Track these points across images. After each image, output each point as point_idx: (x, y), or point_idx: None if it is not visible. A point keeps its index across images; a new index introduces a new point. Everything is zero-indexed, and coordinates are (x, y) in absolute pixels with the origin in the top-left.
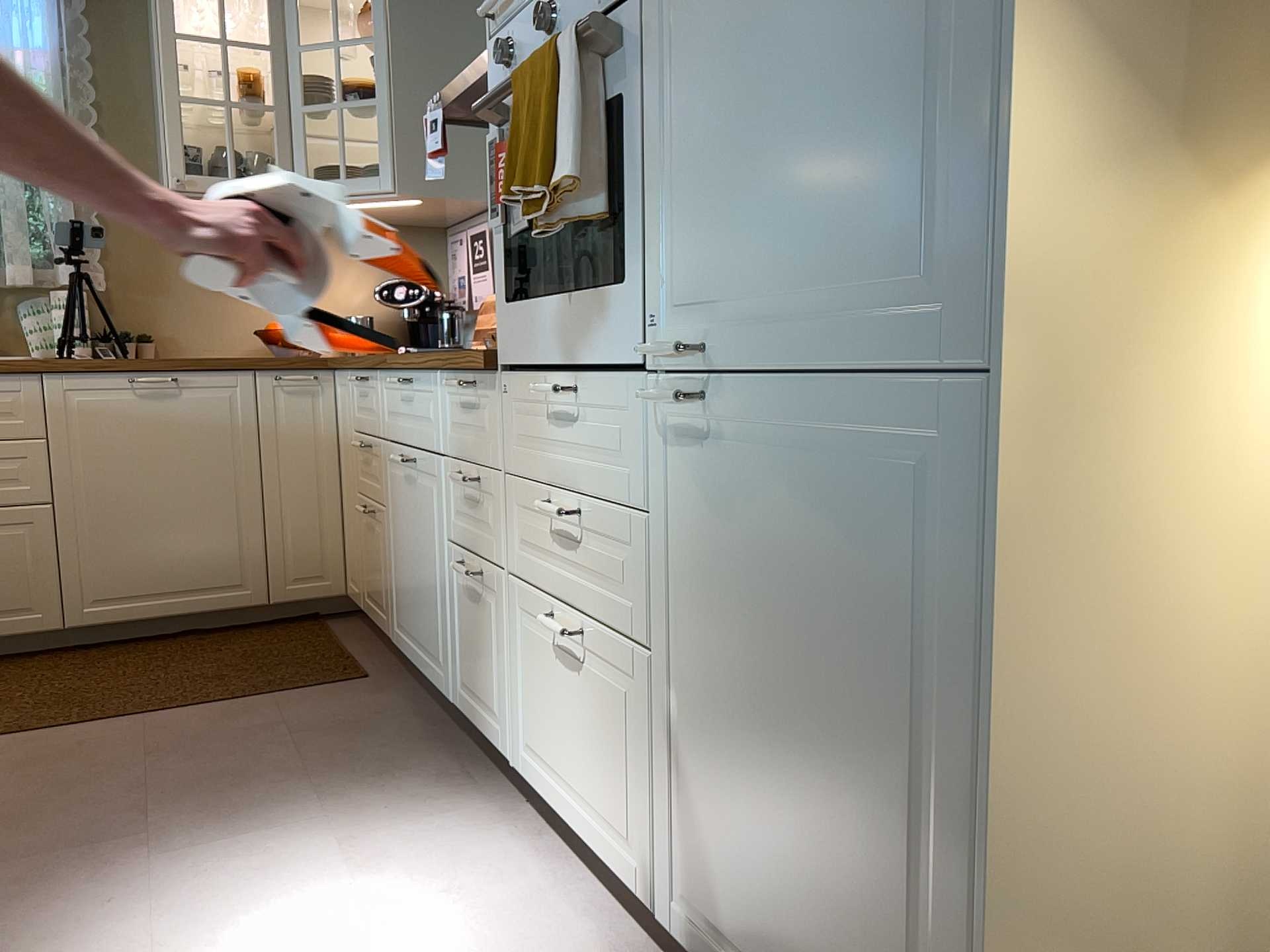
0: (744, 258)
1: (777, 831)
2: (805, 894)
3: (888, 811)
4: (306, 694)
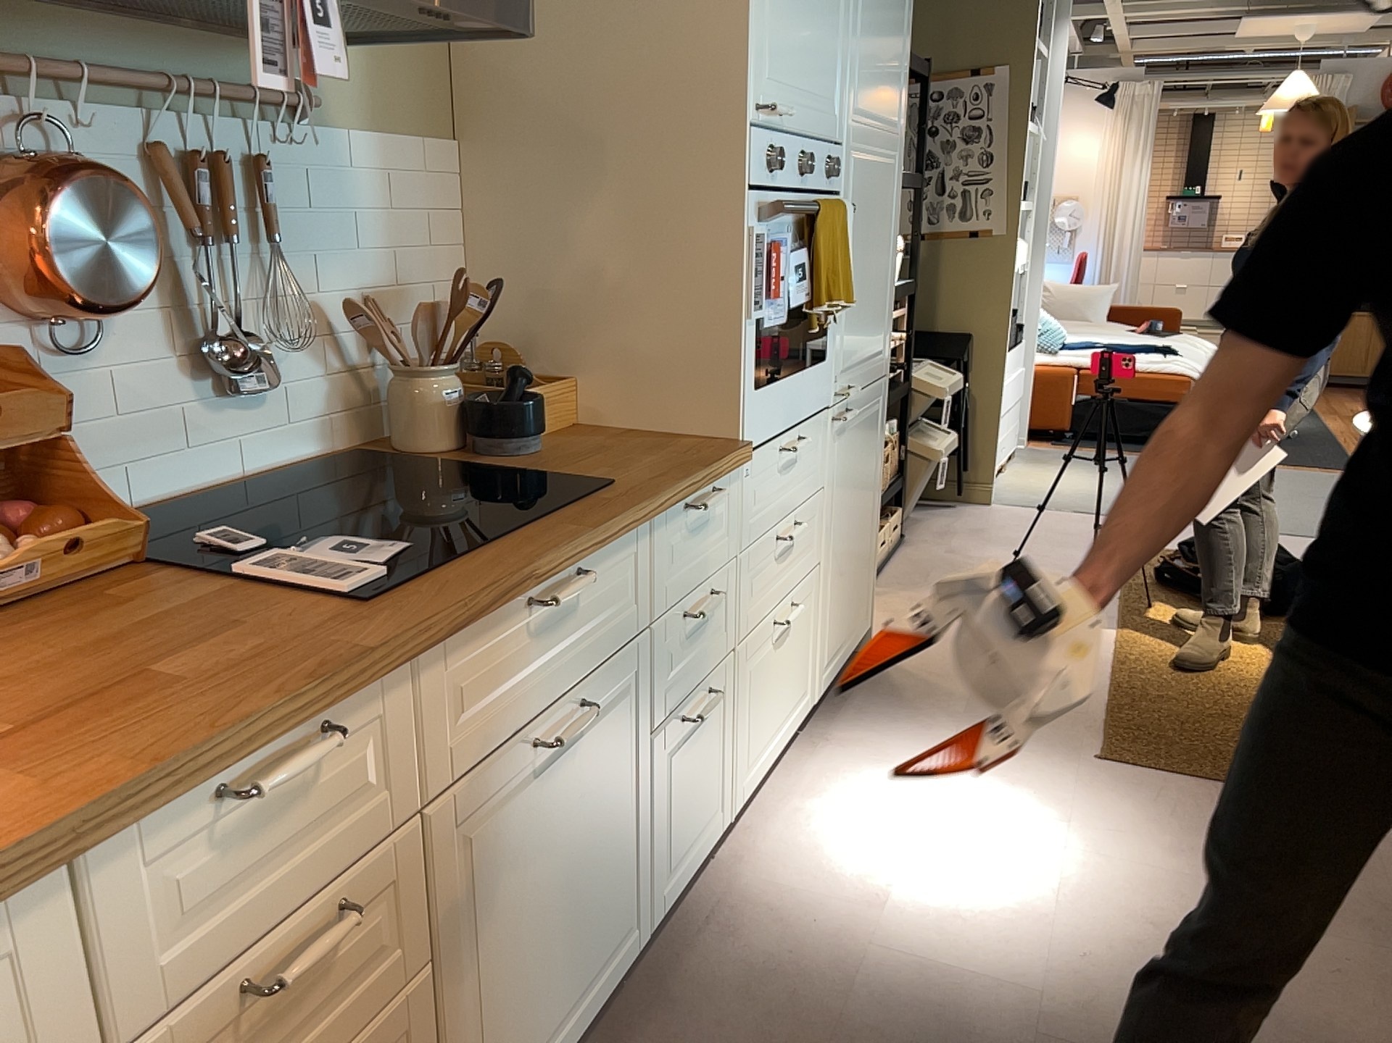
0: (858, 343)
1: (850, 573)
2: (853, 584)
3: (868, 522)
4: None
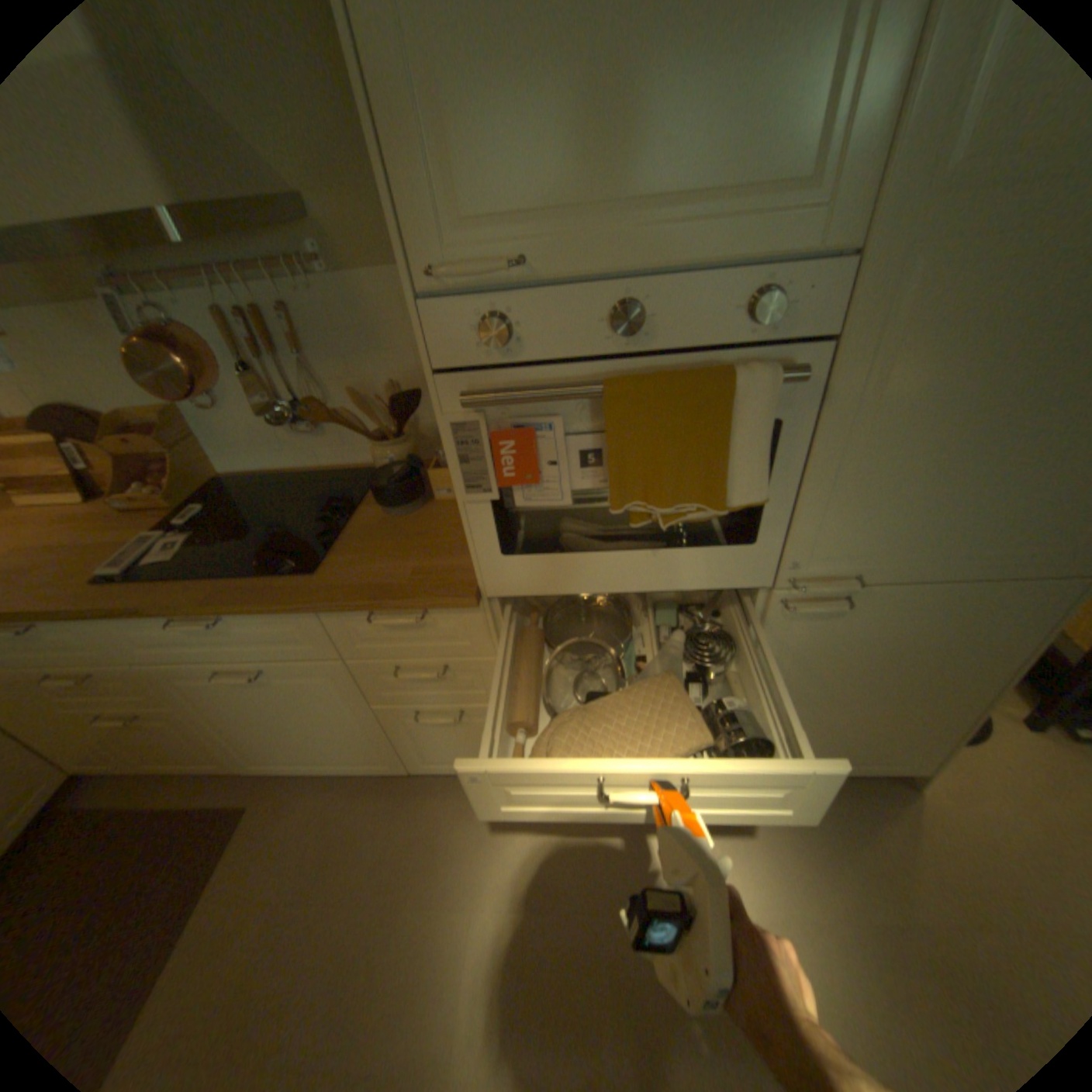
0: (910, 534)
1: (844, 728)
2: (858, 737)
3: (931, 705)
4: (223, 870)
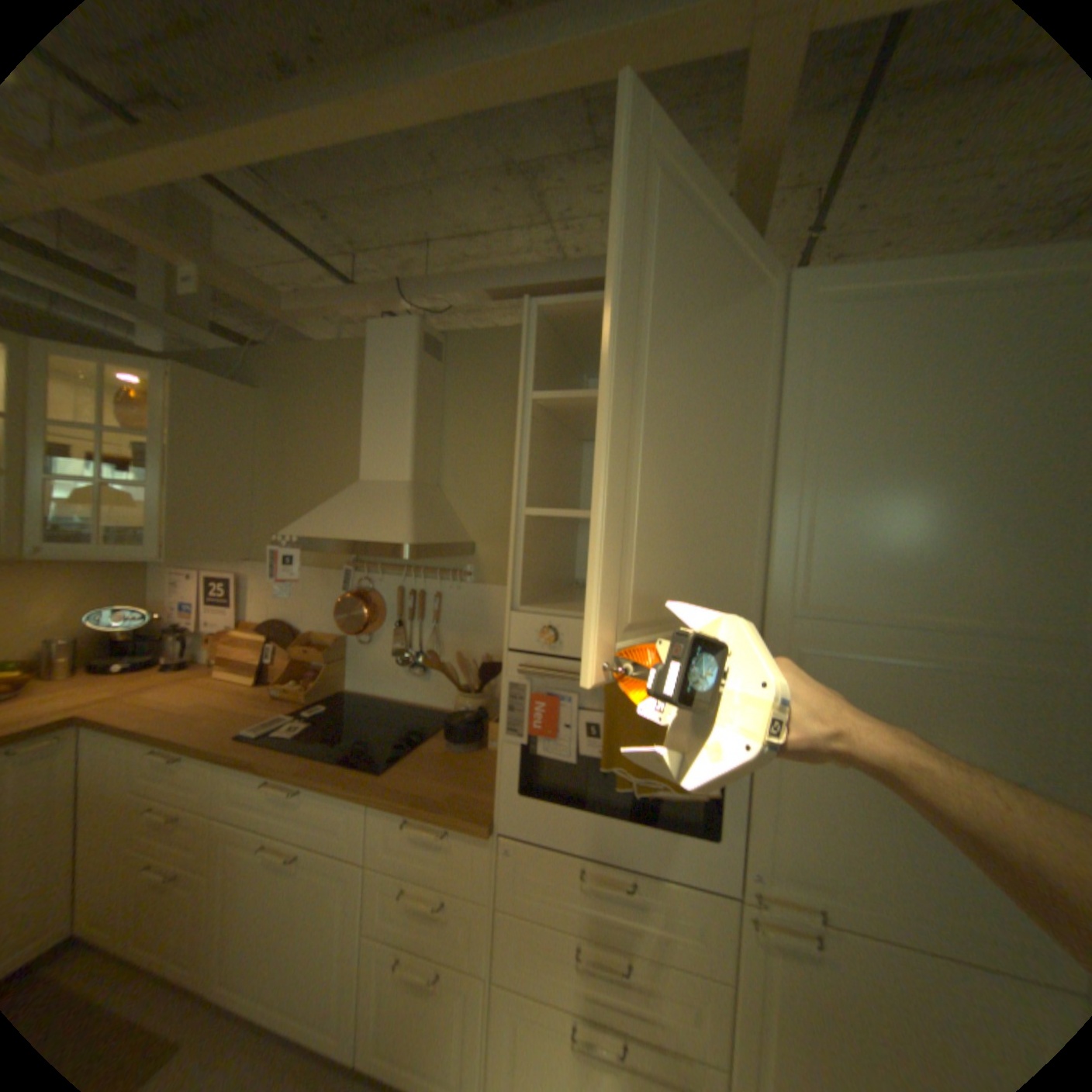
0: (859, 874)
1: None
2: None
3: None
4: None
